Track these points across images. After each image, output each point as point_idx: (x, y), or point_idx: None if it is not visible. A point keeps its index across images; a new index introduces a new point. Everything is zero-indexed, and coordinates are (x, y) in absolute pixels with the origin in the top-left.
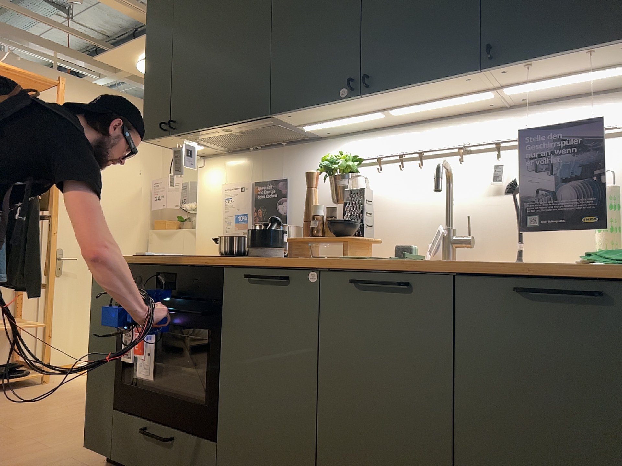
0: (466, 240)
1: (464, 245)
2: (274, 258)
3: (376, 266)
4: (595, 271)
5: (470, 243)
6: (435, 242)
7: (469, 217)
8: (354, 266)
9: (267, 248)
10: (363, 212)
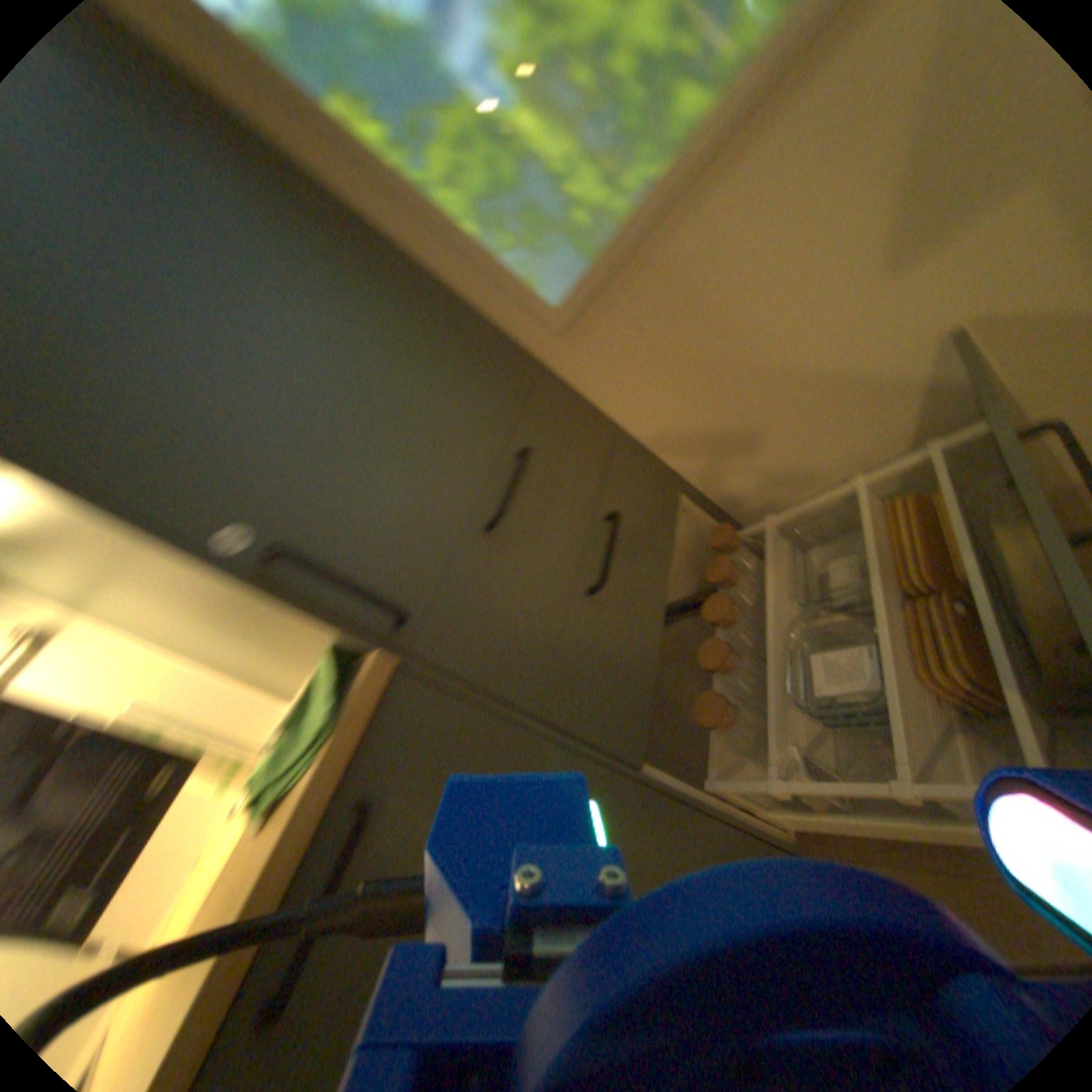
0: None
1: None
2: None
3: None
4: (303, 813)
5: None
6: None
7: None
8: None
9: None
10: None
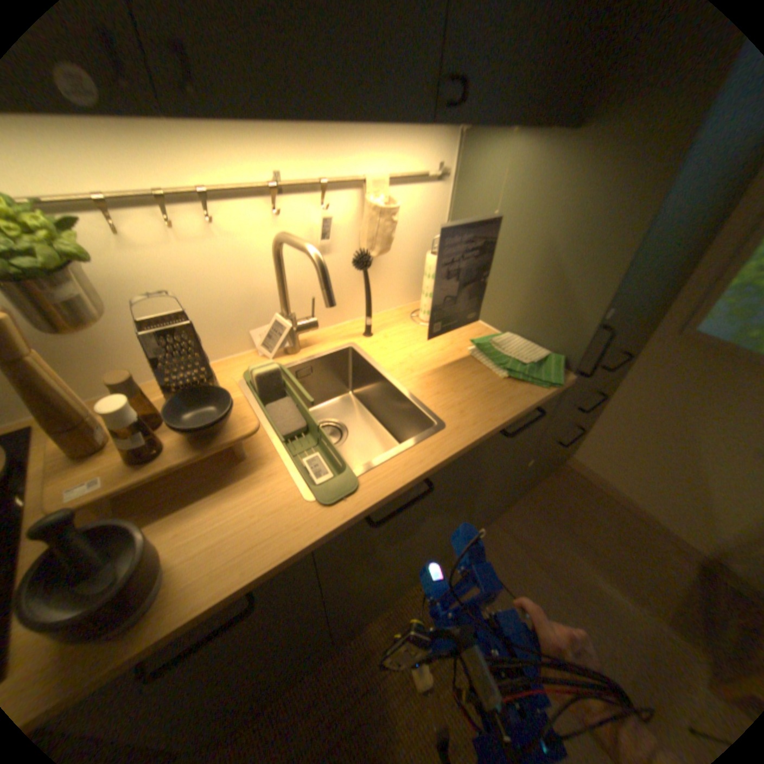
0: (313, 326)
1: (304, 329)
2: (163, 589)
3: (387, 487)
4: (536, 396)
5: (312, 325)
6: (270, 336)
7: (314, 300)
8: (370, 510)
9: (137, 595)
10: (193, 361)
